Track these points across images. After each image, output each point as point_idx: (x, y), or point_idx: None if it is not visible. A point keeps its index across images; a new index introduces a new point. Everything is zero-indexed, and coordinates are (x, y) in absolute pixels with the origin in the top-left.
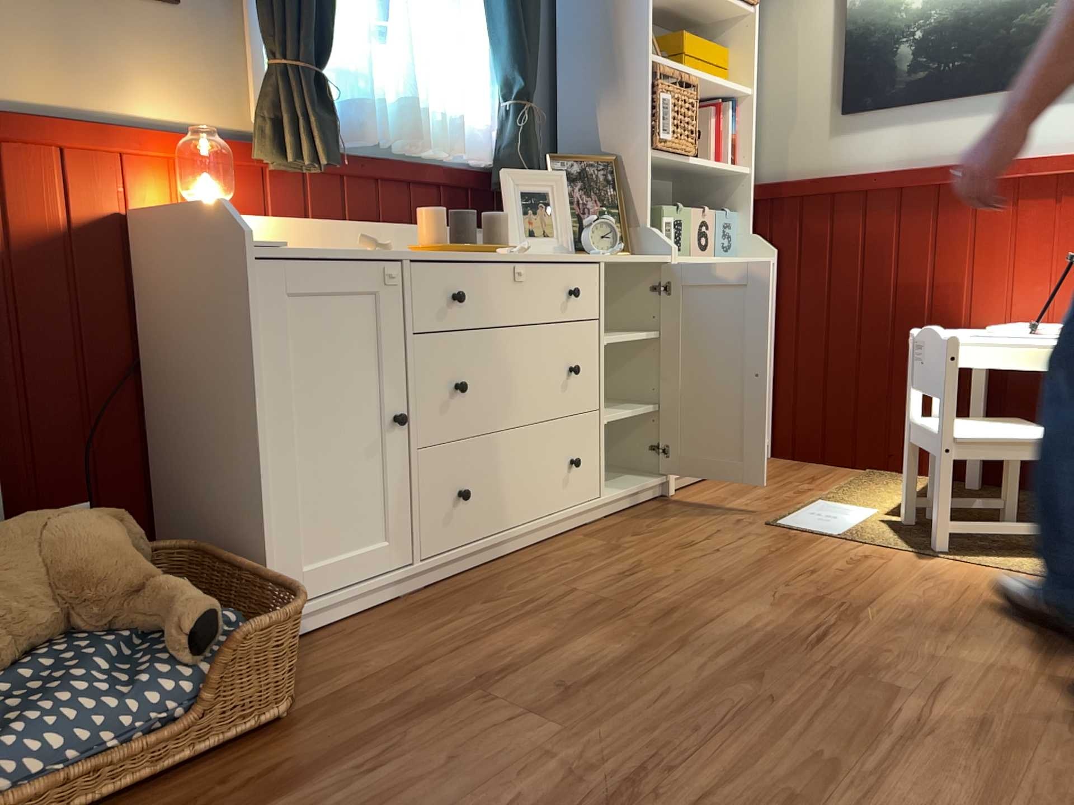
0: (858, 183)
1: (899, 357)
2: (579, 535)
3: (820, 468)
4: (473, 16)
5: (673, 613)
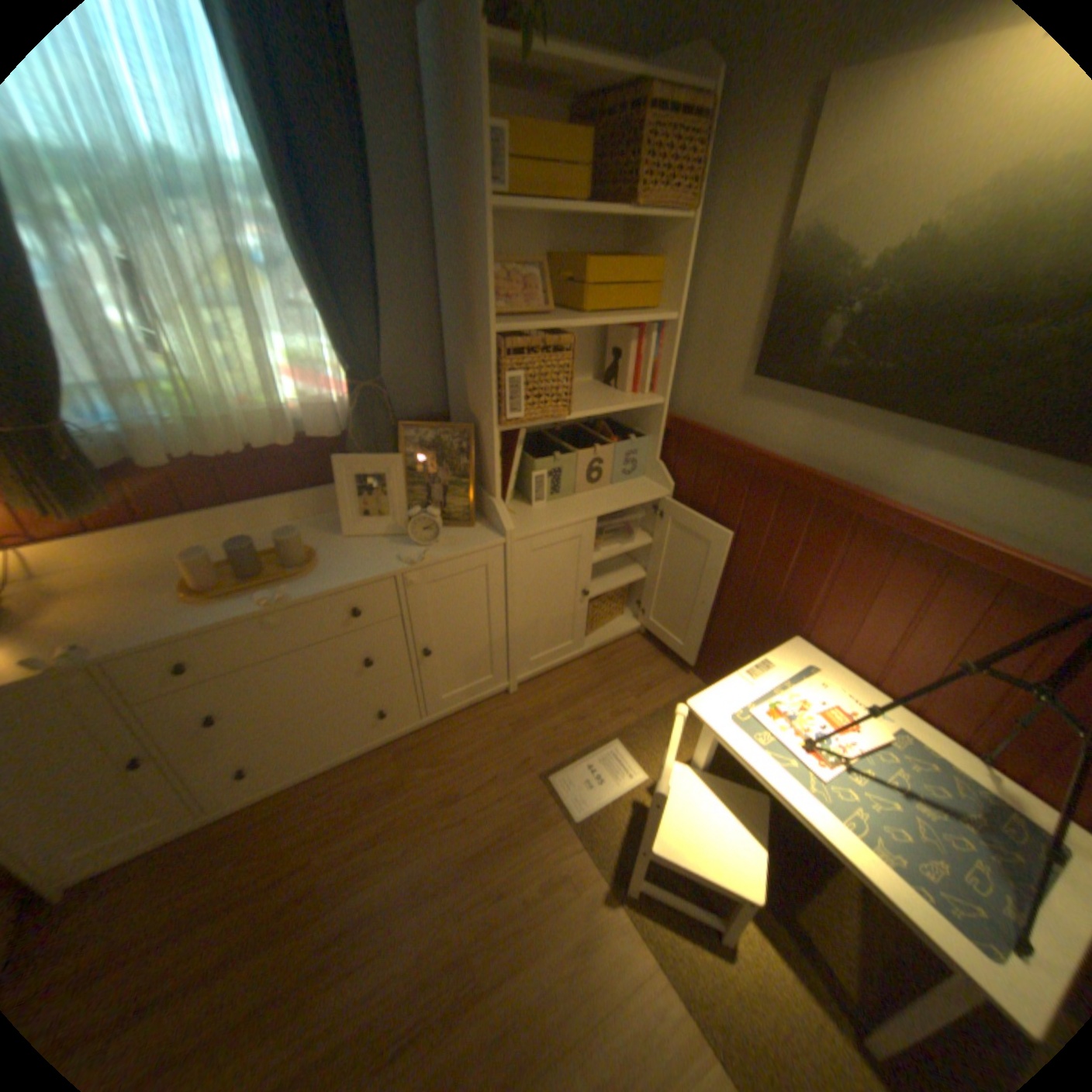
0: (751, 459)
1: (747, 626)
2: (393, 752)
3: (671, 666)
4: (296, 283)
5: (338, 942)
